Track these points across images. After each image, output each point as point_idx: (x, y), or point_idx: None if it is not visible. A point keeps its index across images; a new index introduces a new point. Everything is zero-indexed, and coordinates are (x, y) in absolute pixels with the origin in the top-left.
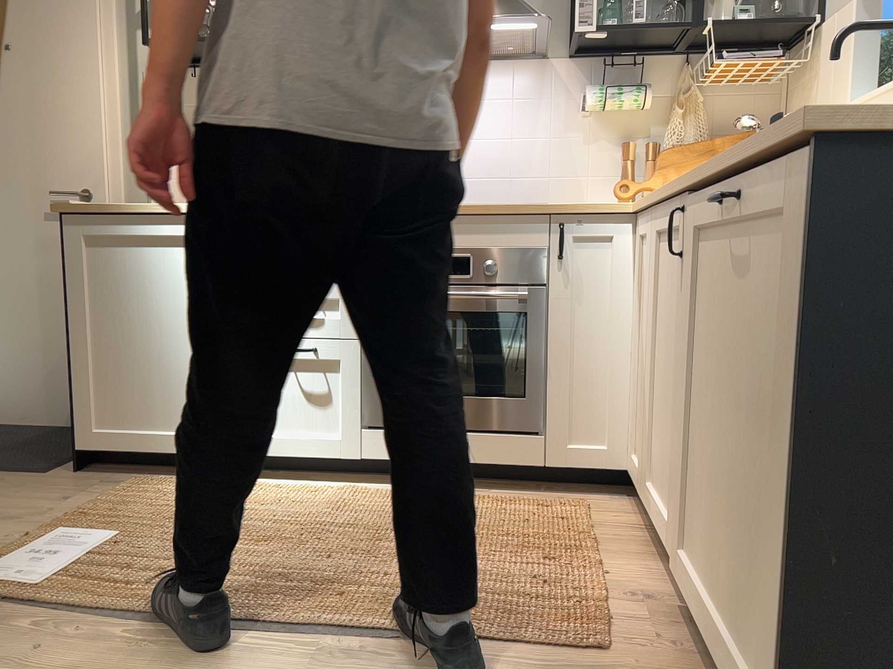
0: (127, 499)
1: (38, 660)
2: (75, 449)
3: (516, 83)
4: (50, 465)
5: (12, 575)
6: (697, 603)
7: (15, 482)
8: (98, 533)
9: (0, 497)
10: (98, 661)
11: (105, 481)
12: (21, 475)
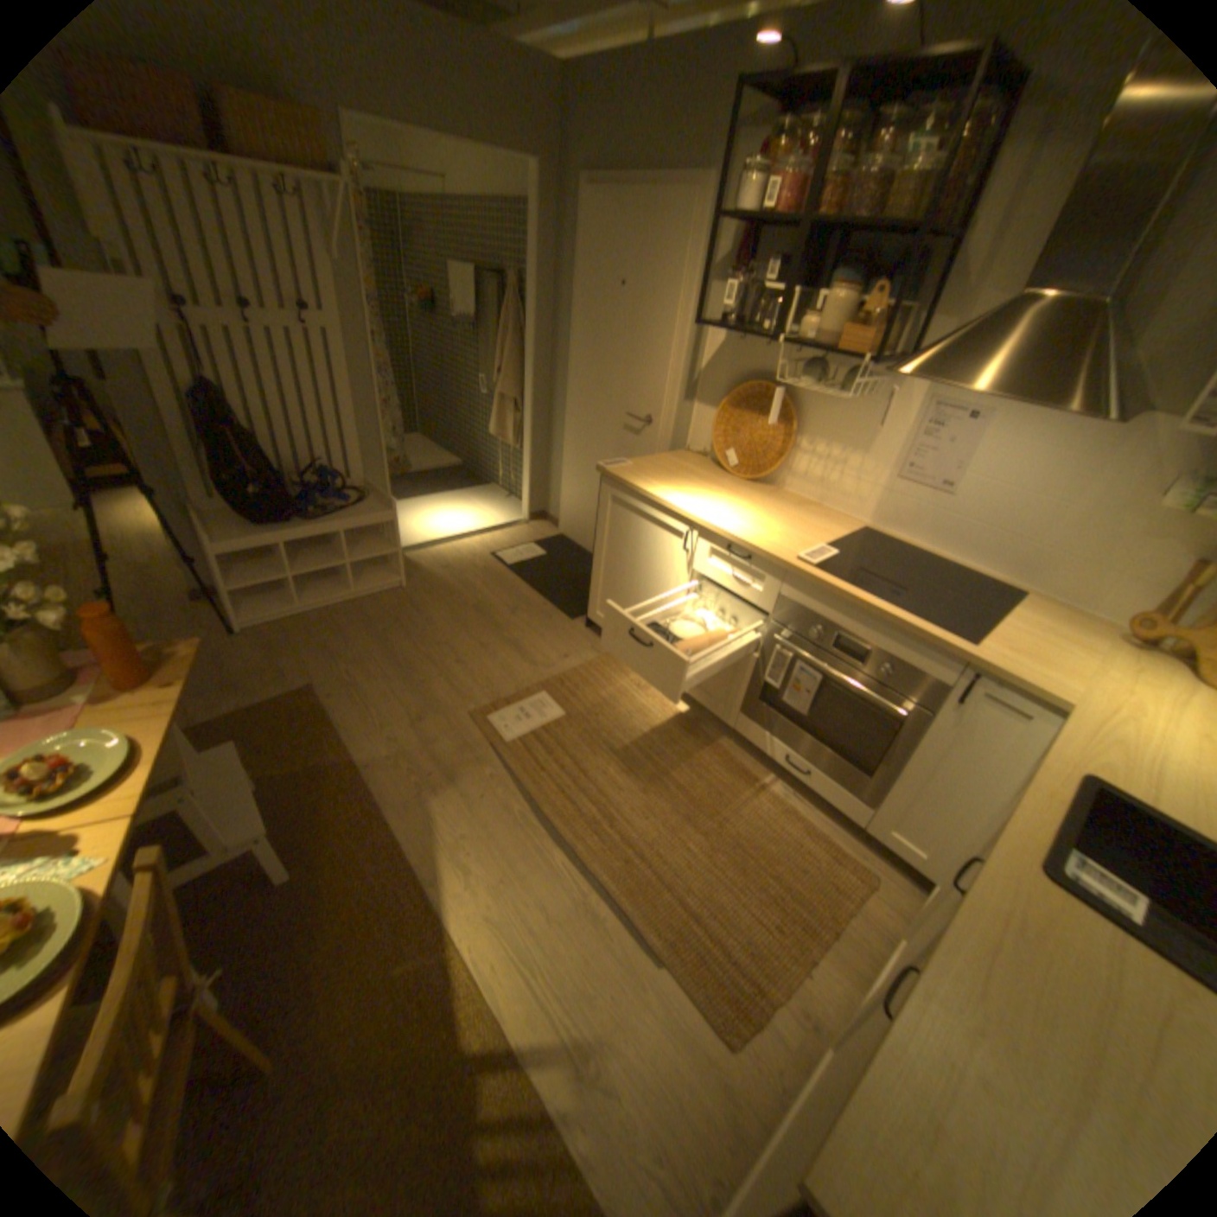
0: (591, 676)
1: (482, 798)
2: (588, 615)
3: (1086, 430)
4: (579, 612)
5: (506, 721)
6: (805, 1086)
7: (556, 620)
8: (559, 704)
9: (542, 633)
10: (500, 819)
11: (595, 644)
12: (563, 614)
